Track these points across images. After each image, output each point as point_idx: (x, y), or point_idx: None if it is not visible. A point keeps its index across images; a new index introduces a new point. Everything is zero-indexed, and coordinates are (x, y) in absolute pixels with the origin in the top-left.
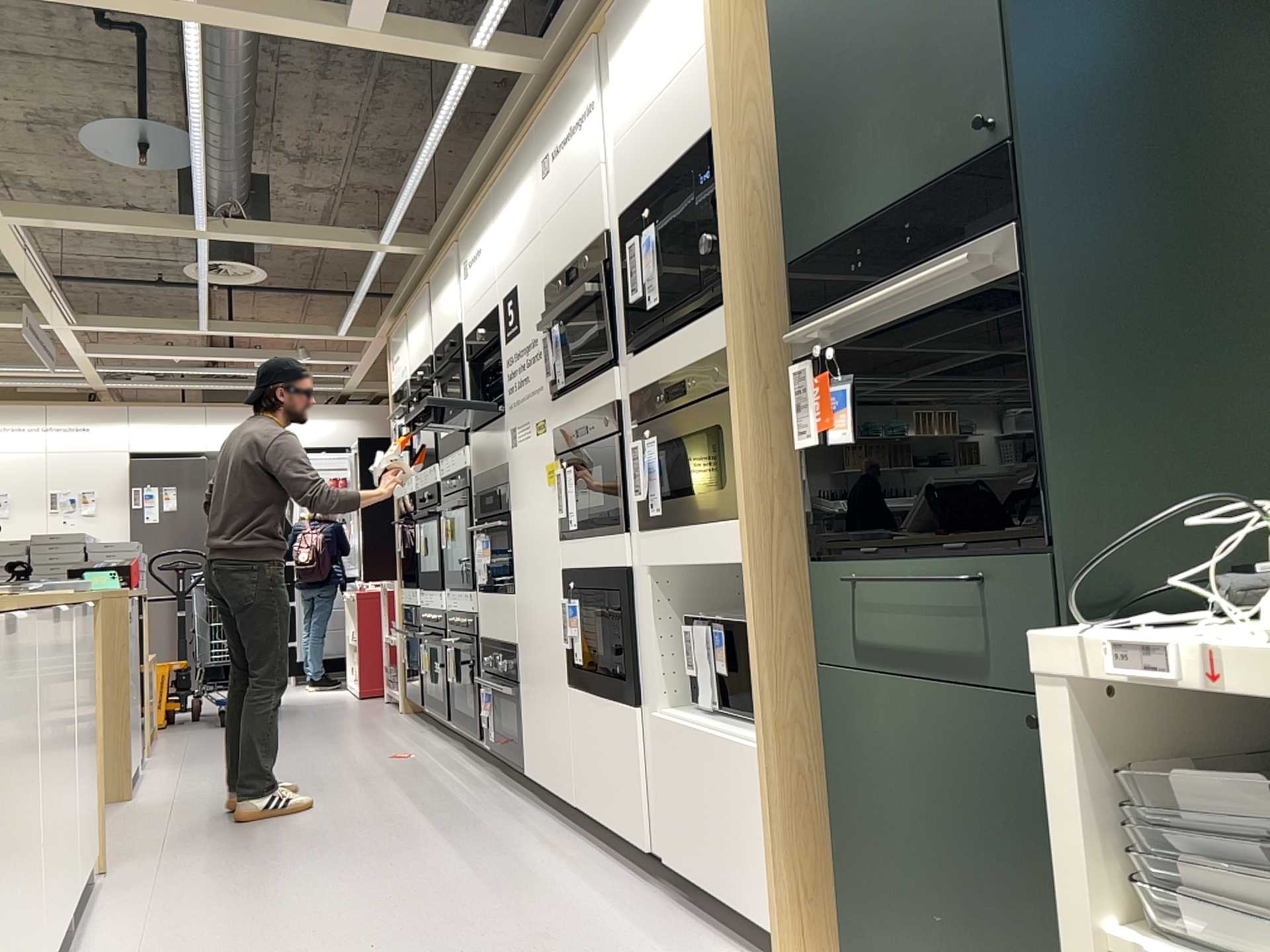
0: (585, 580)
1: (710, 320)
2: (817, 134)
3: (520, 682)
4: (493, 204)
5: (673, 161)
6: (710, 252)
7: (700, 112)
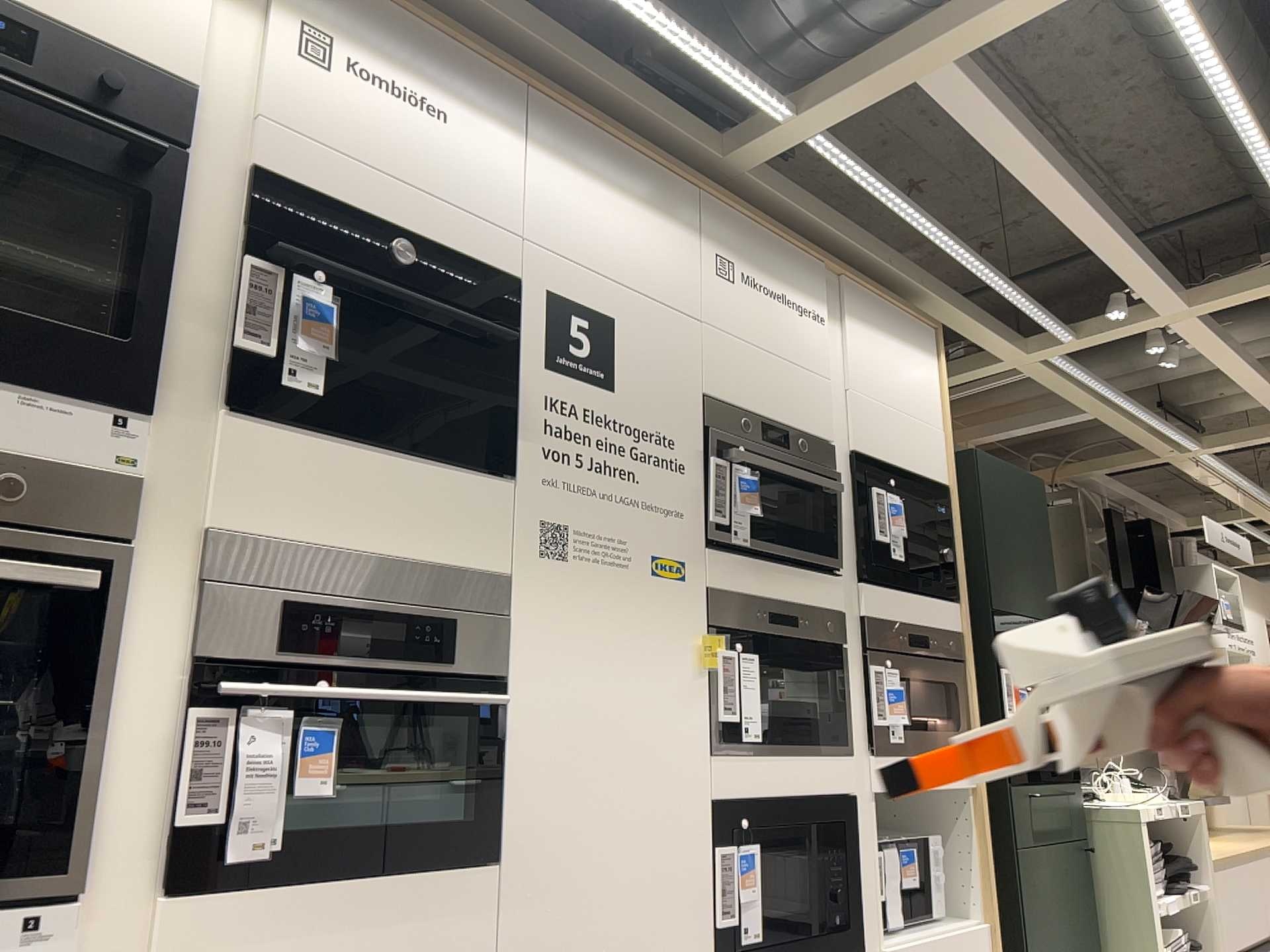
0: (778, 812)
1: (944, 604)
2: (1000, 552)
3: None
4: (533, 118)
5: (912, 468)
6: (942, 558)
7: (935, 462)
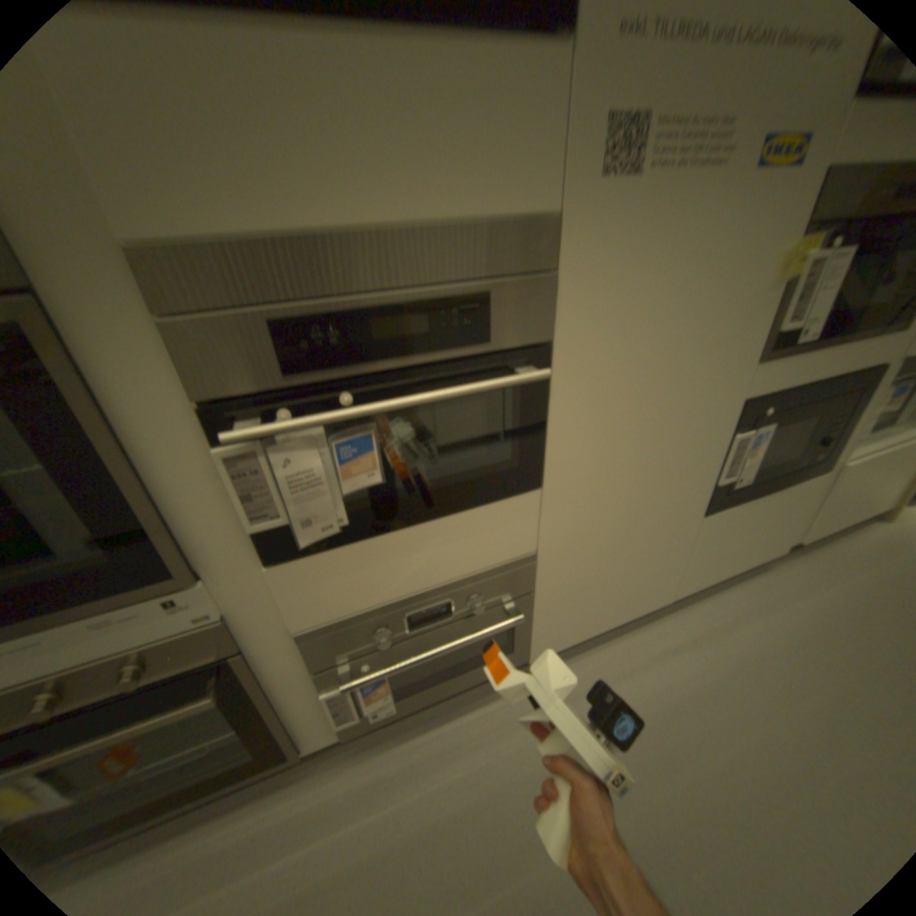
0: (805, 396)
1: None
2: None
3: (537, 588)
4: None
5: None
6: None
7: None
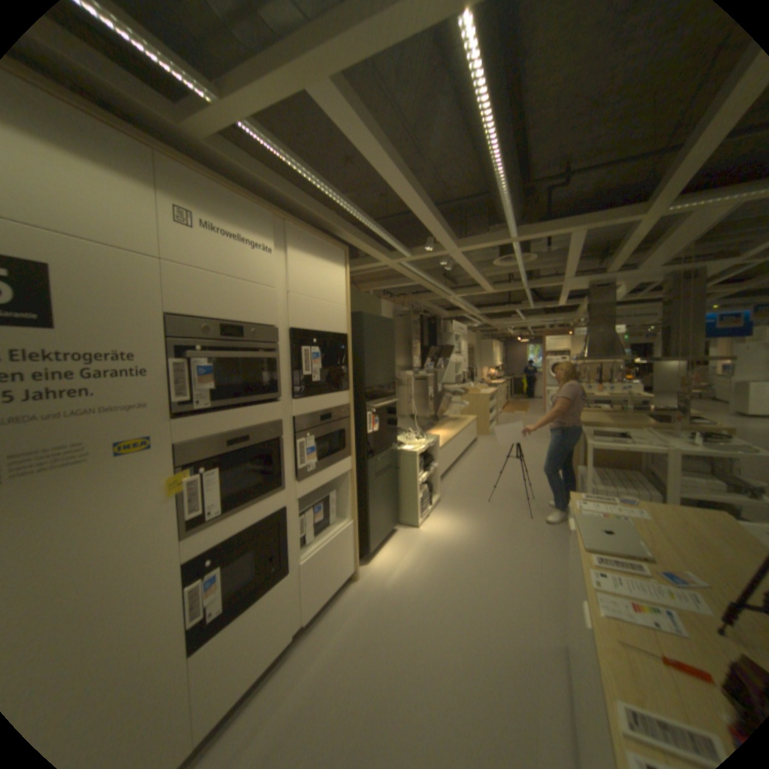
0: (232, 544)
1: (340, 395)
2: (371, 360)
3: None
4: None
5: (327, 330)
6: (341, 372)
7: (341, 325)
